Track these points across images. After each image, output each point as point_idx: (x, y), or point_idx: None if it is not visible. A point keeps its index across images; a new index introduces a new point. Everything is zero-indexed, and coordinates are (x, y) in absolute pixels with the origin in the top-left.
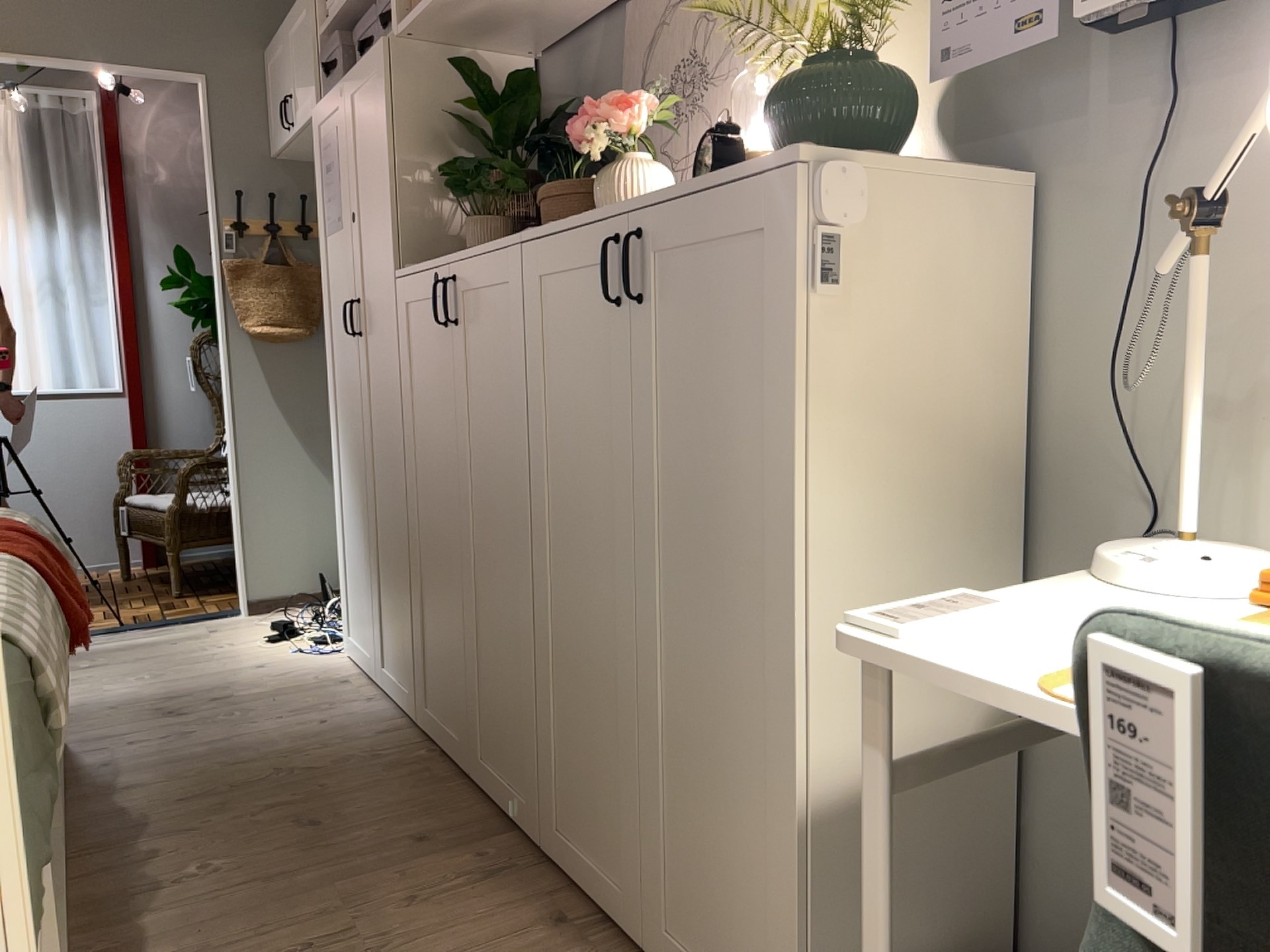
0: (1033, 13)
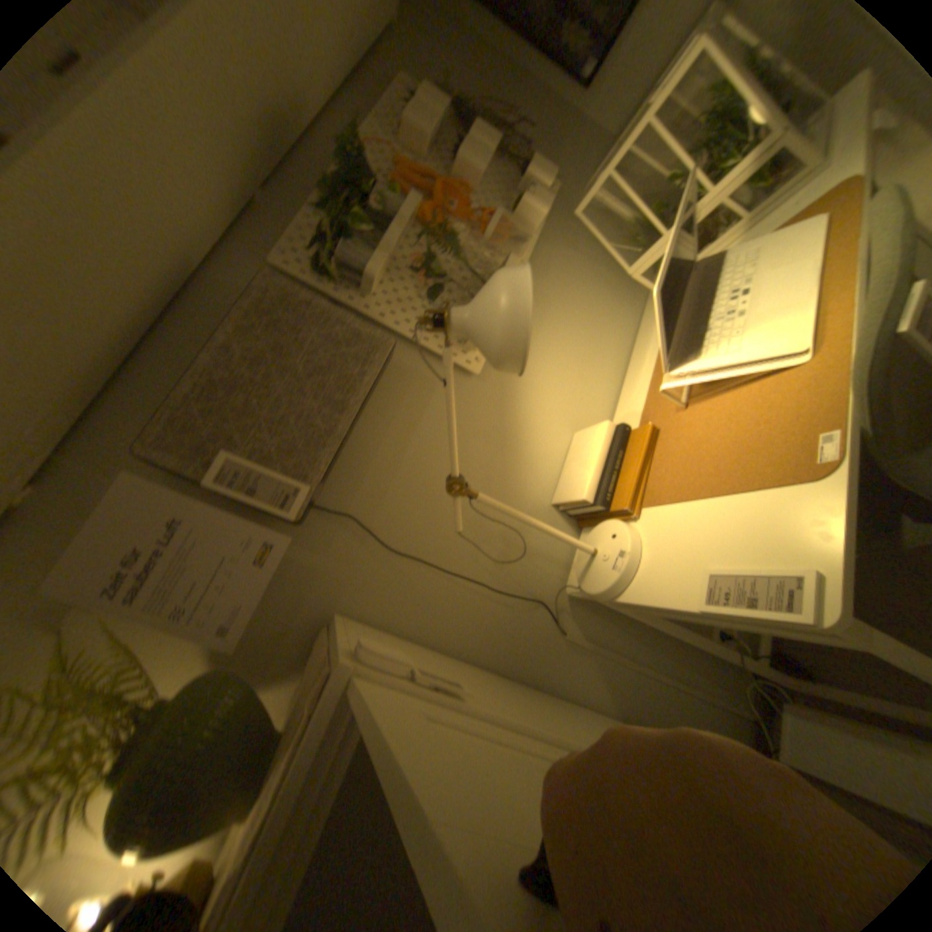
0: (256, 552)
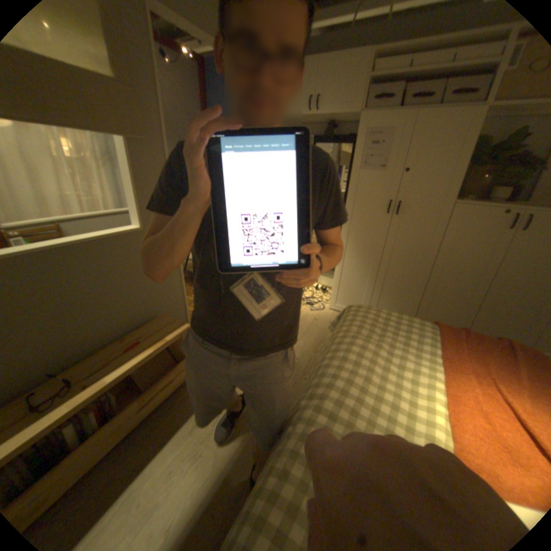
0: None
